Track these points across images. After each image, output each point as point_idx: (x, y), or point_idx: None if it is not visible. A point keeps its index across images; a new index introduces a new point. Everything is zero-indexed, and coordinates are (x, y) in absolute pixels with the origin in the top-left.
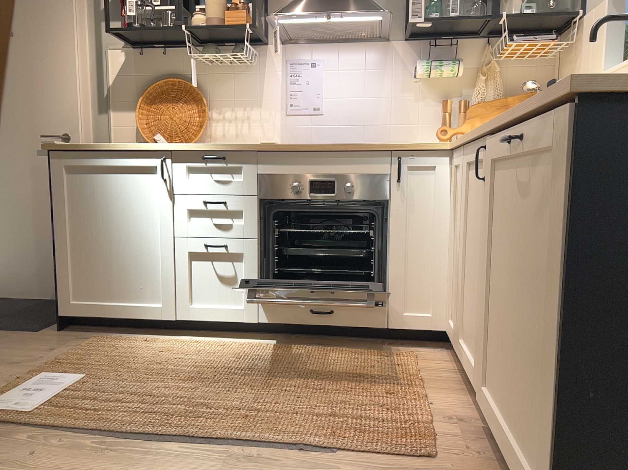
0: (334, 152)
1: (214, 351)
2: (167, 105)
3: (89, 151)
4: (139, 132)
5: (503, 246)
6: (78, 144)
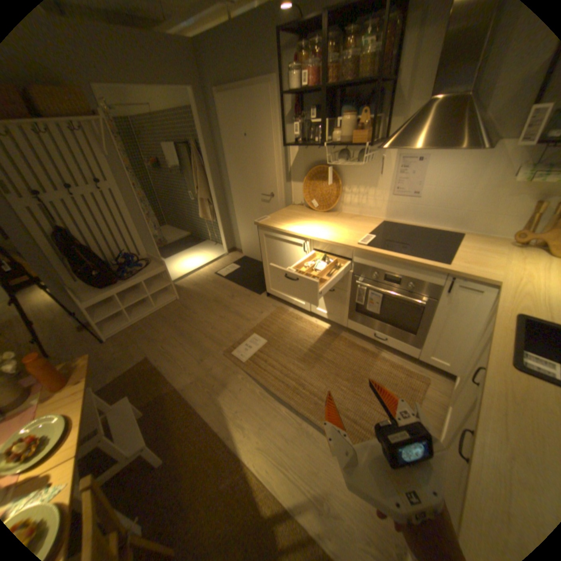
0: (403, 262)
1: (321, 337)
2: (319, 182)
3: (272, 229)
4: (304, 198)
5: (459, 439)
6: (268, 225)
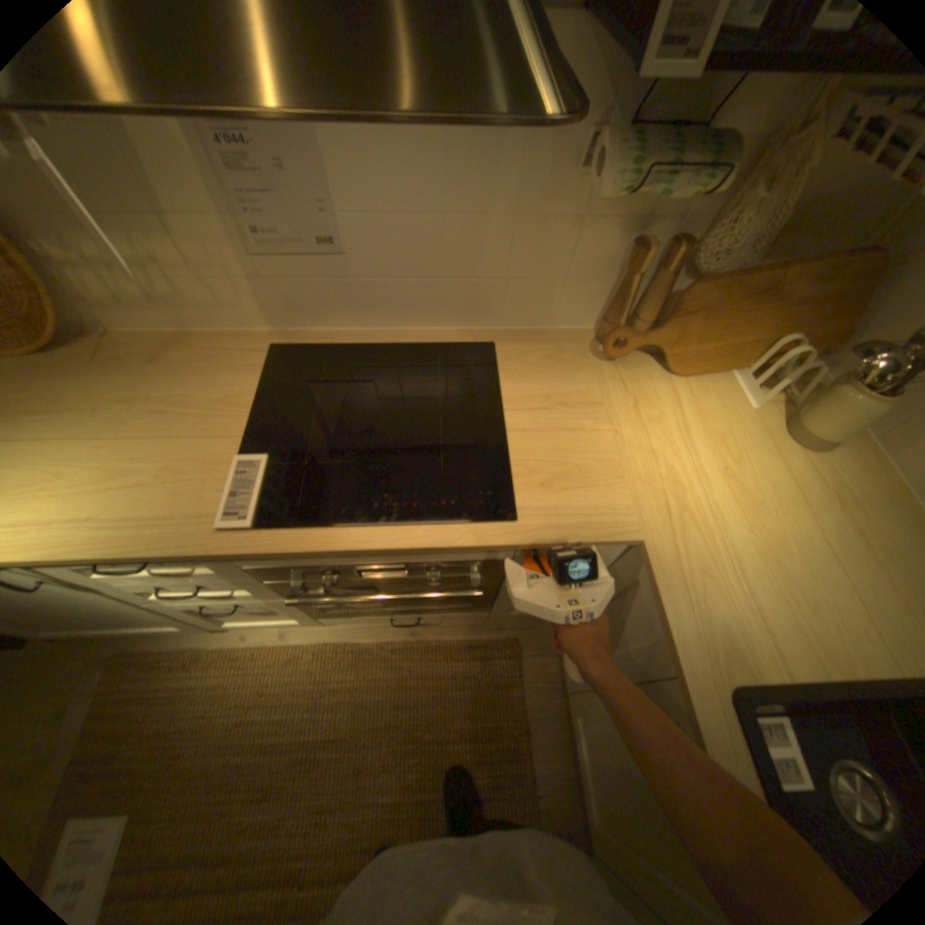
0: (396, 551)
1: (278, 684)
2: None
3: None
4: None
5: None
6: None
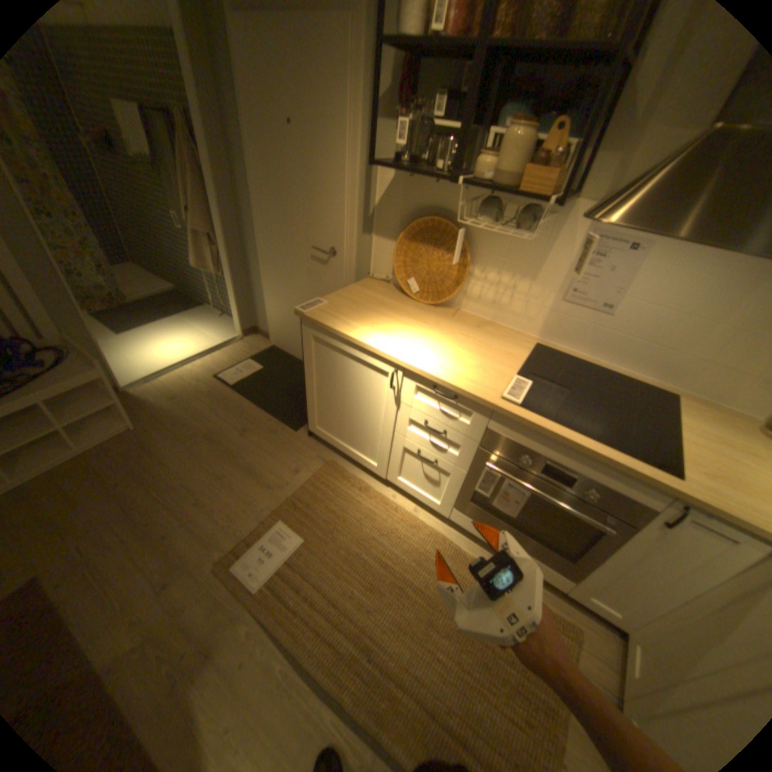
0: (592, 456)
1: (404, 534)
2: (428, 248)
3: (332, 332)
4: (395, 273)
5: None
6: (324, 323)
